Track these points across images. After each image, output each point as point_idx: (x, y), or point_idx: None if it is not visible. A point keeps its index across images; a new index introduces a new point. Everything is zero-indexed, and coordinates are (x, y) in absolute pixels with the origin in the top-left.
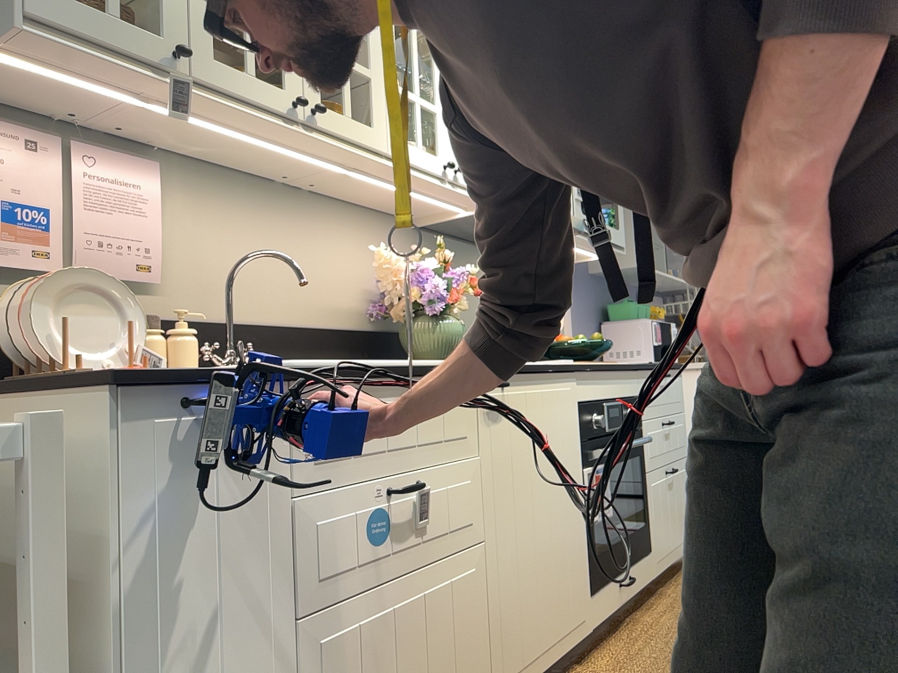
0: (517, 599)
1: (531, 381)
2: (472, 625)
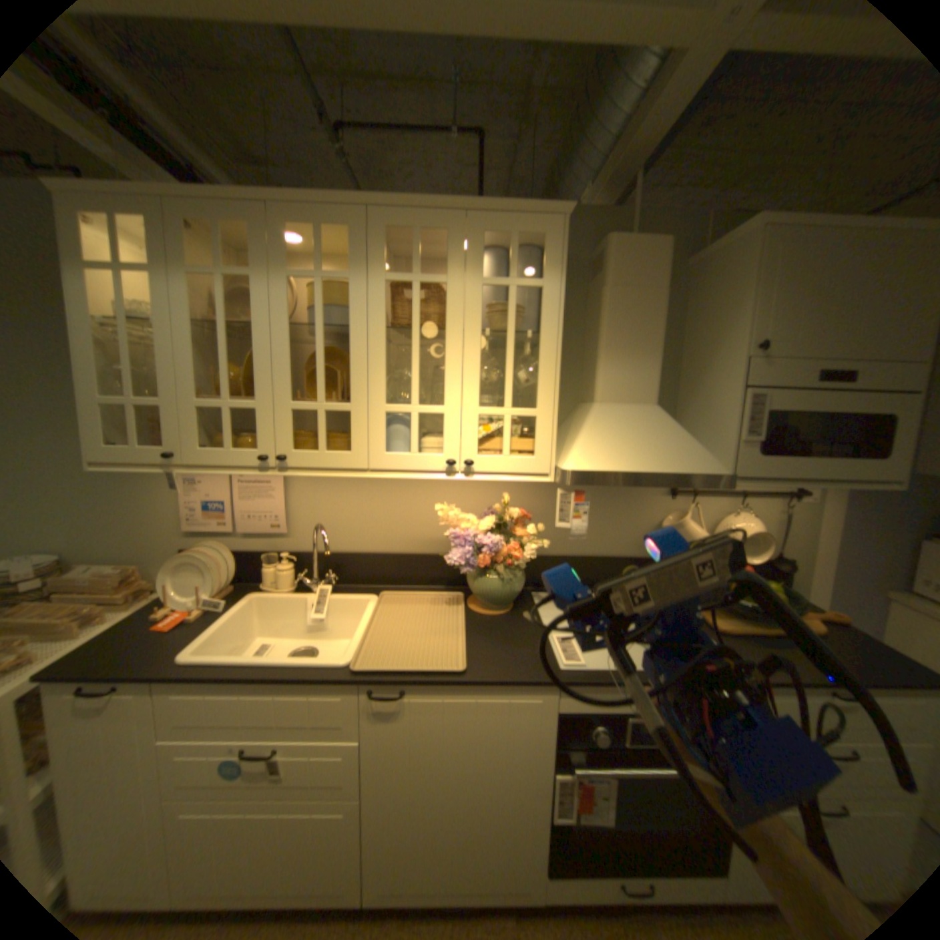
0: (405, 850)
1: (454, 692)
2: (337, 850)
